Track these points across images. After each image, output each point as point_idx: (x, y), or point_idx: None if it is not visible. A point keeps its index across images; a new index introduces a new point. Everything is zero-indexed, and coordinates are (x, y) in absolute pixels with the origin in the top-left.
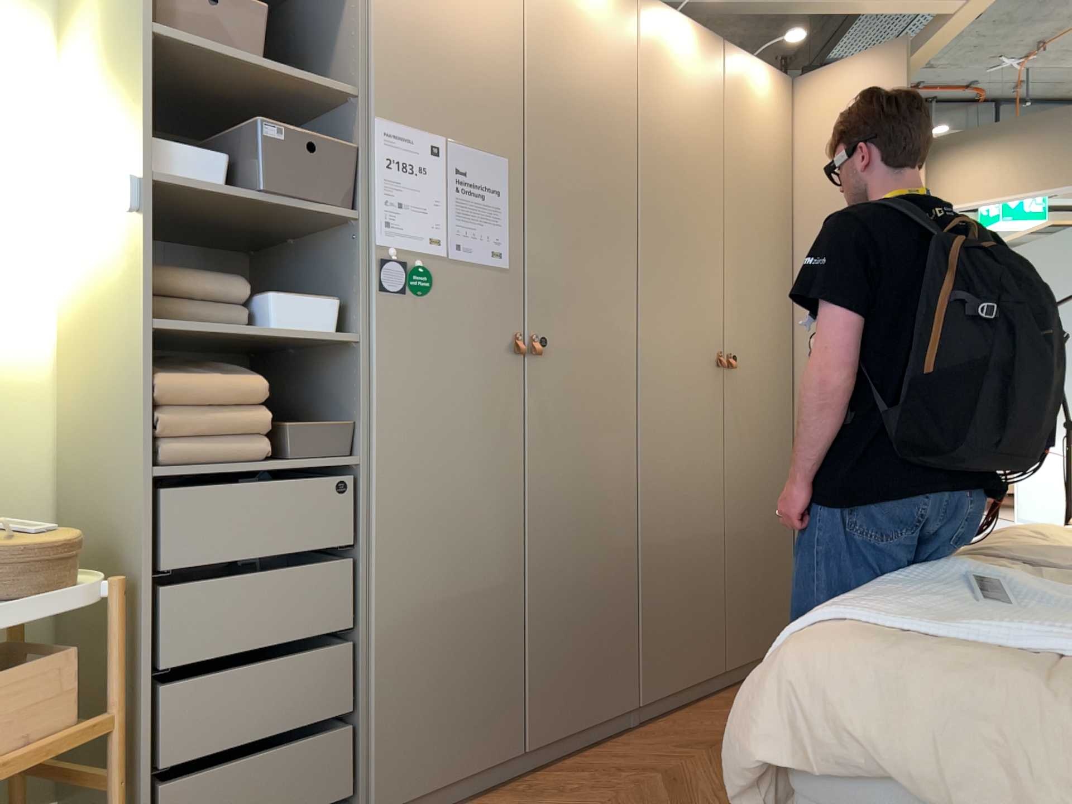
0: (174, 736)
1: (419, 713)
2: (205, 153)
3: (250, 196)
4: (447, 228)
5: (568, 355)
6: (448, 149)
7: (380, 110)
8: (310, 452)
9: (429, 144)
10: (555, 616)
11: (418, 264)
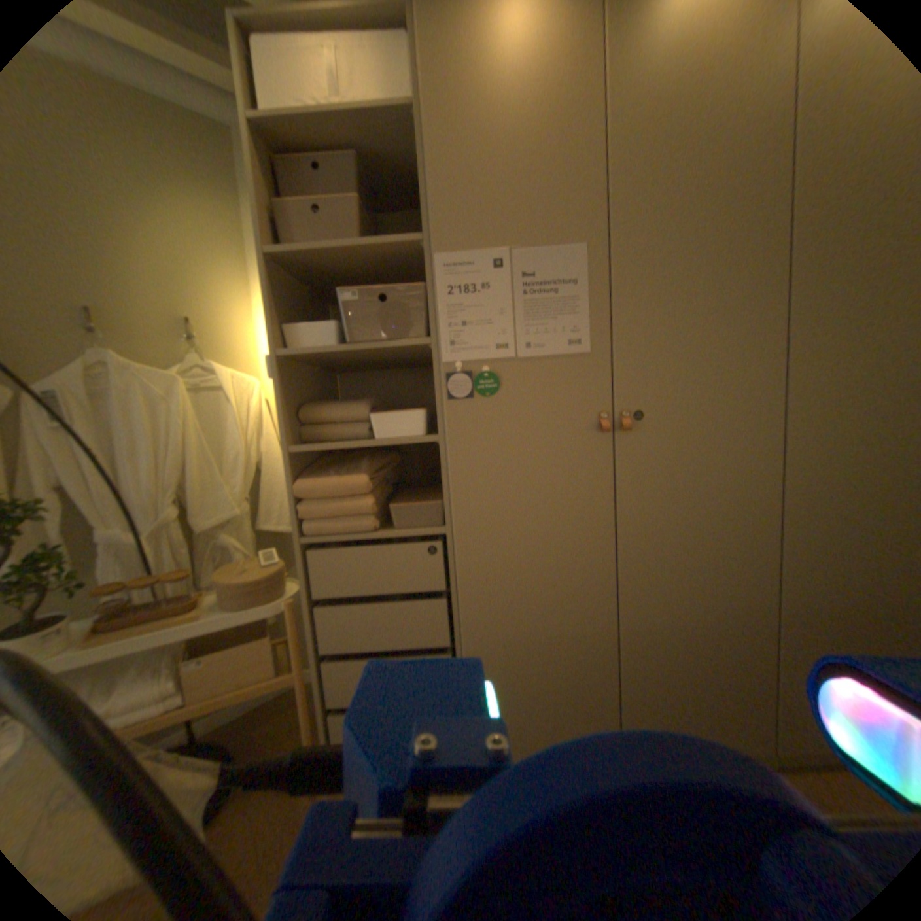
0: (333, 689)
1: (508, 712)
2: (322, 322)
3: (343, 347)
4: (515, 330)
5: (670, 424)
6: (512, 257)
7: (439, 244)
8: (410, 521)
9: (490, 259)
10: (655, 660)
11: (486, 369)
